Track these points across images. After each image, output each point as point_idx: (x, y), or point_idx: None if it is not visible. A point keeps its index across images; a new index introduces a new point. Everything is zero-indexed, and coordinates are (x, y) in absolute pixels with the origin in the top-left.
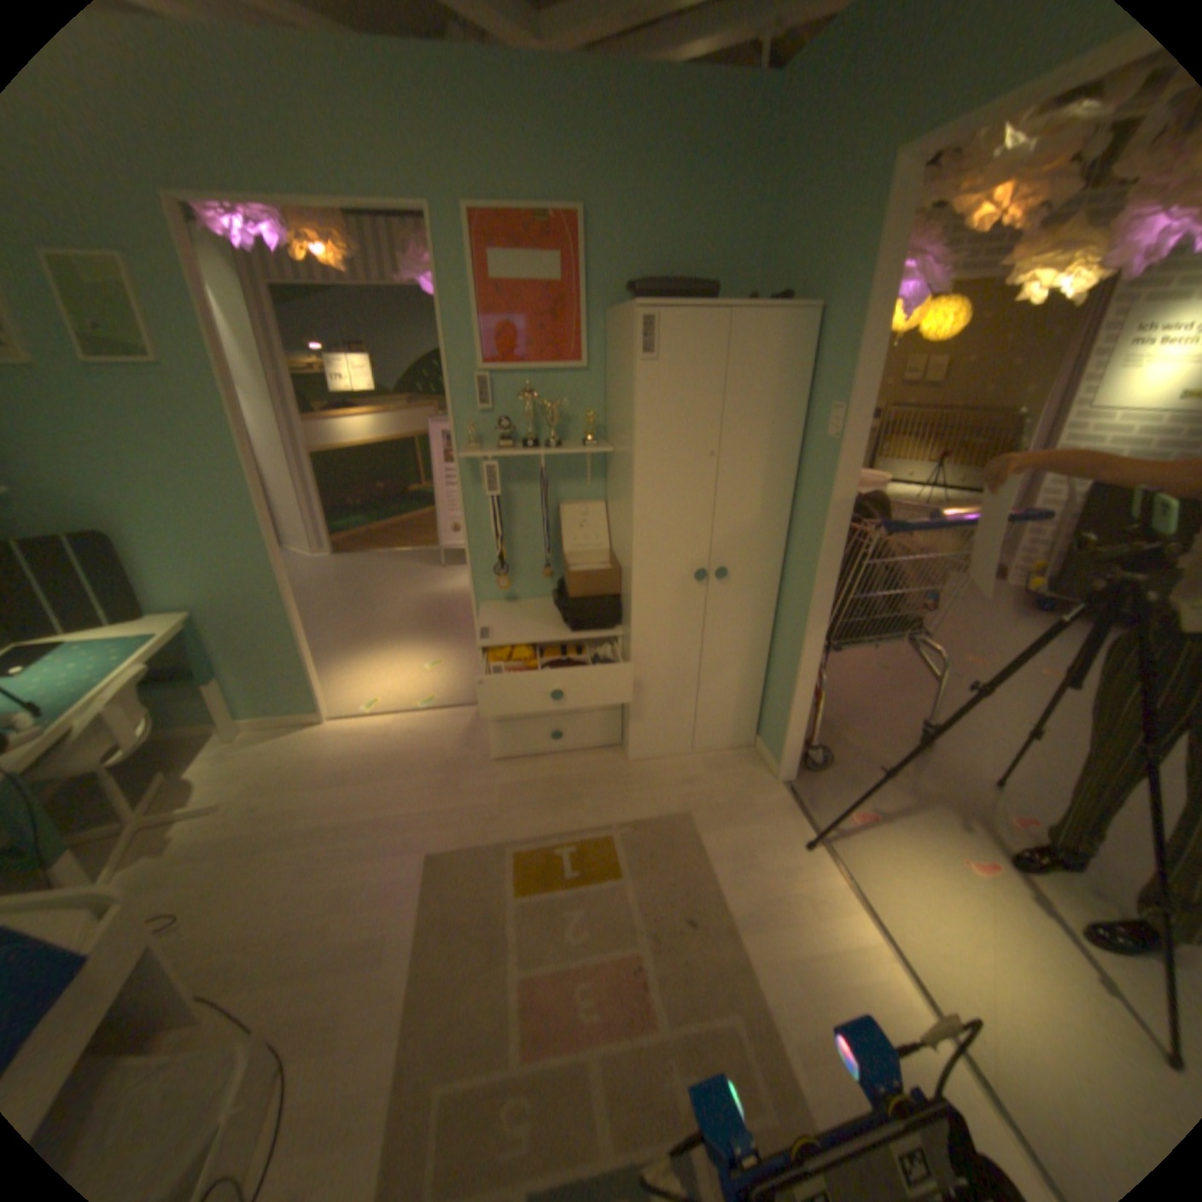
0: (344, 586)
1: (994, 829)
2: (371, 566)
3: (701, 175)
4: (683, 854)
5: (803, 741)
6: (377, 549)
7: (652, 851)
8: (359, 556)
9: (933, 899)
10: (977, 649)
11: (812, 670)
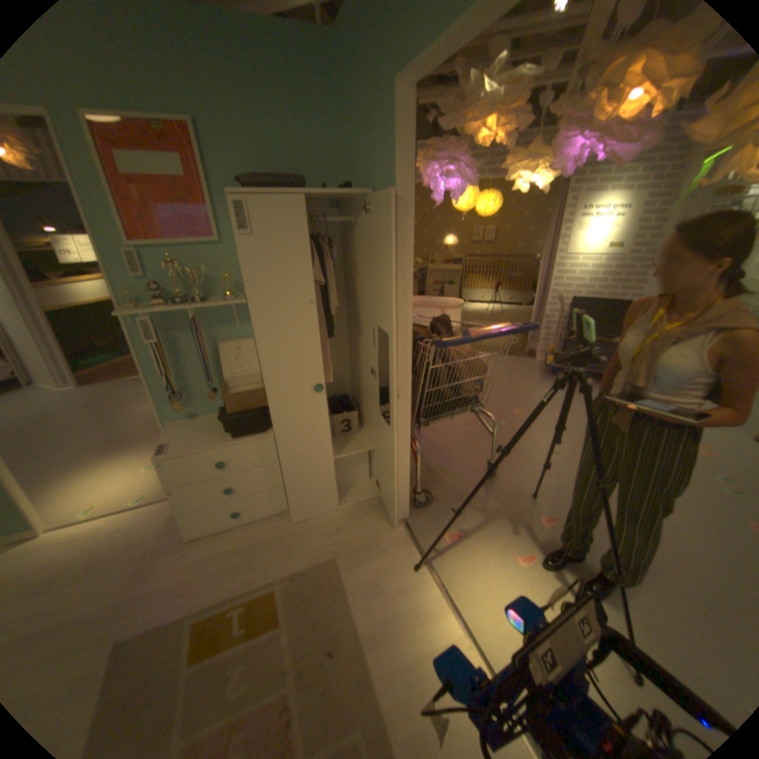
0: (83, 411)
1: (531, 529)
2: (109, 393)
3: (285, 99)
4: (326, 594)
5: (409, 491)
6: (116, 378)
7: (303, 597)
8: (100, 386)
9: (494, 591)
10: (520, 405)
11: (406, 444)
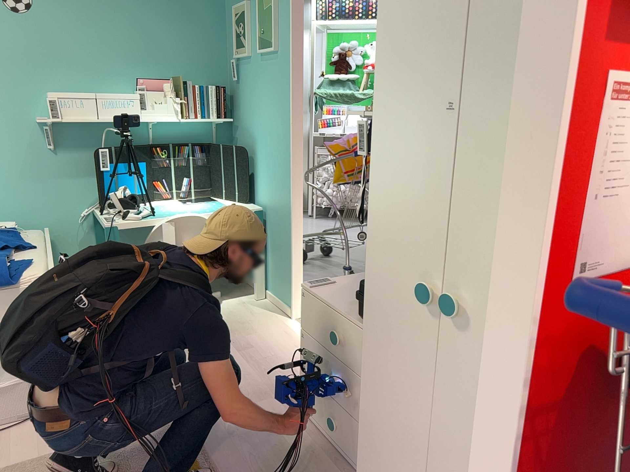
0: None
1: None
2: None
3: None
4: None
5: None
6: None
7: None
8: None
9: None
10: None
11: None
